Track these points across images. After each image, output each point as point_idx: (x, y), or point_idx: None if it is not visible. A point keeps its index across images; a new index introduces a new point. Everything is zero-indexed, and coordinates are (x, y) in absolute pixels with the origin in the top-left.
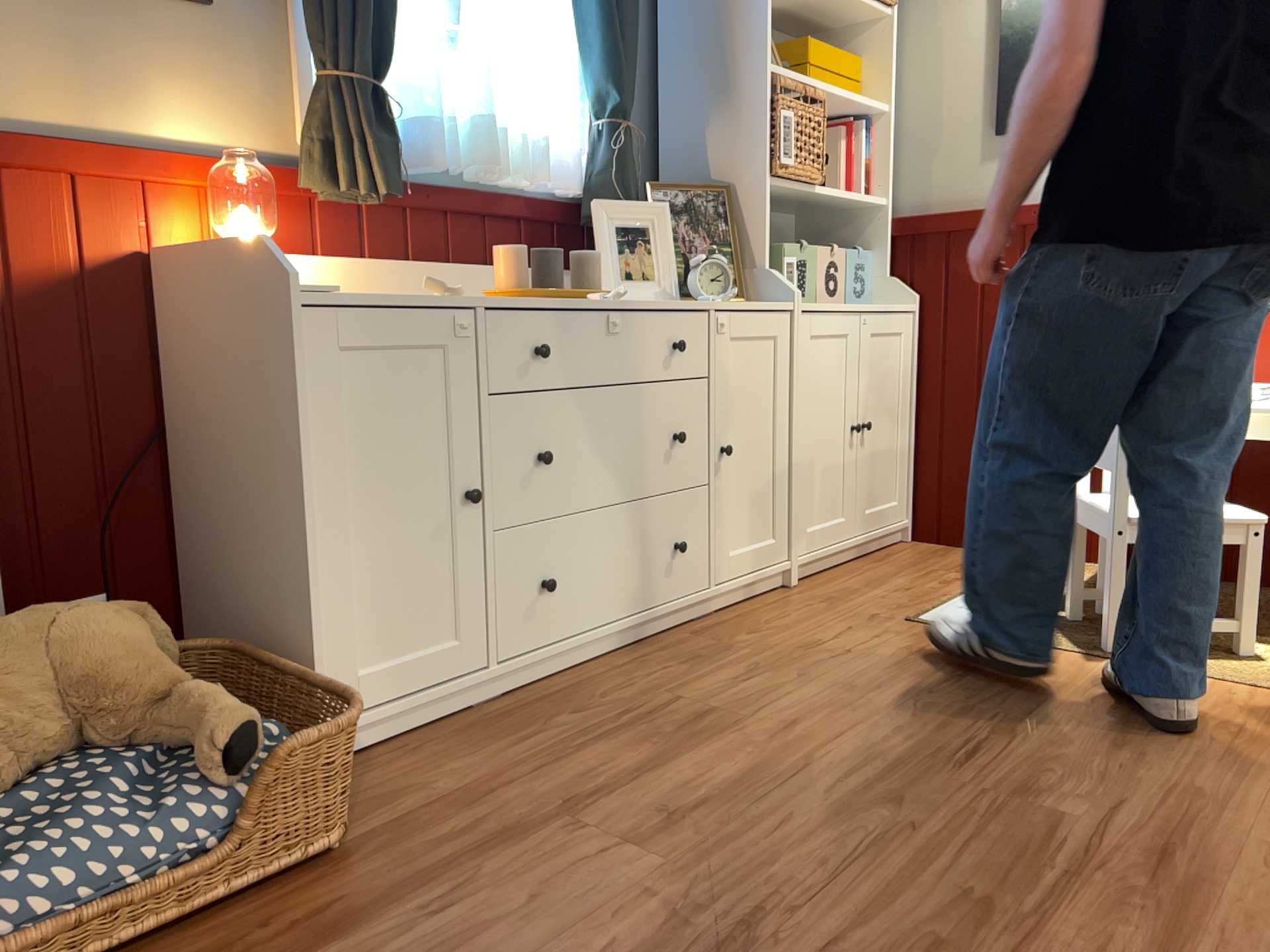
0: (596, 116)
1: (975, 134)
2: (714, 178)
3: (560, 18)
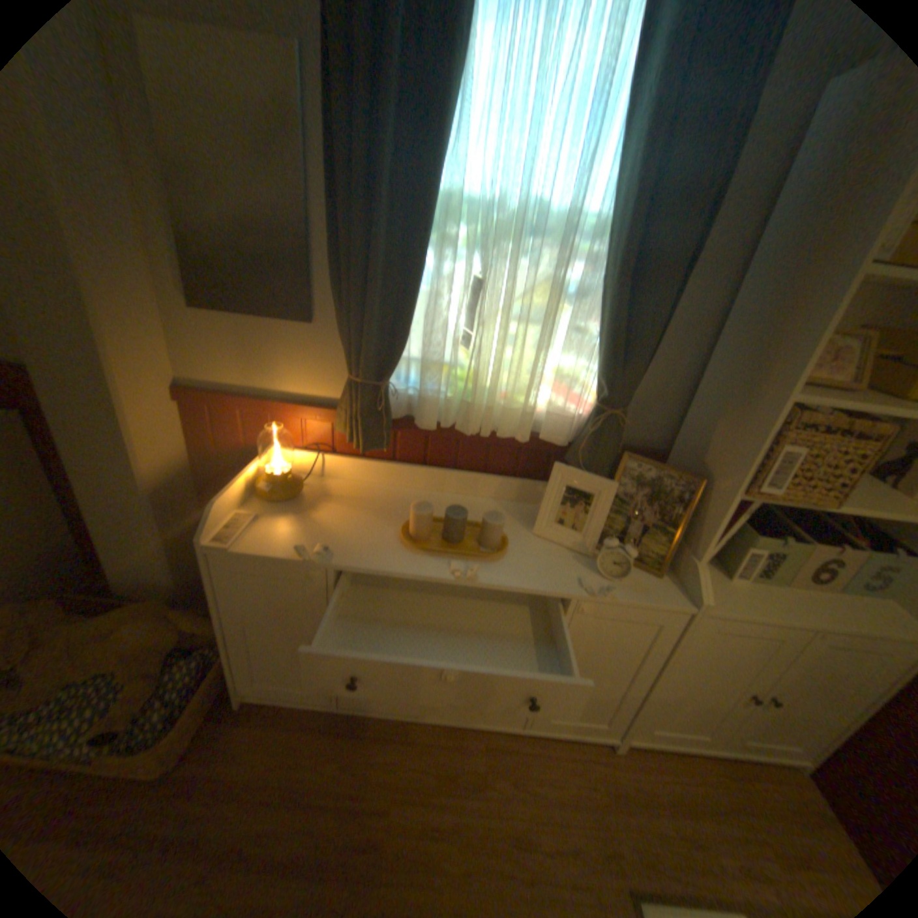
0: (598, 395)
1: None
2: (707, 463)
3: (591, 313)
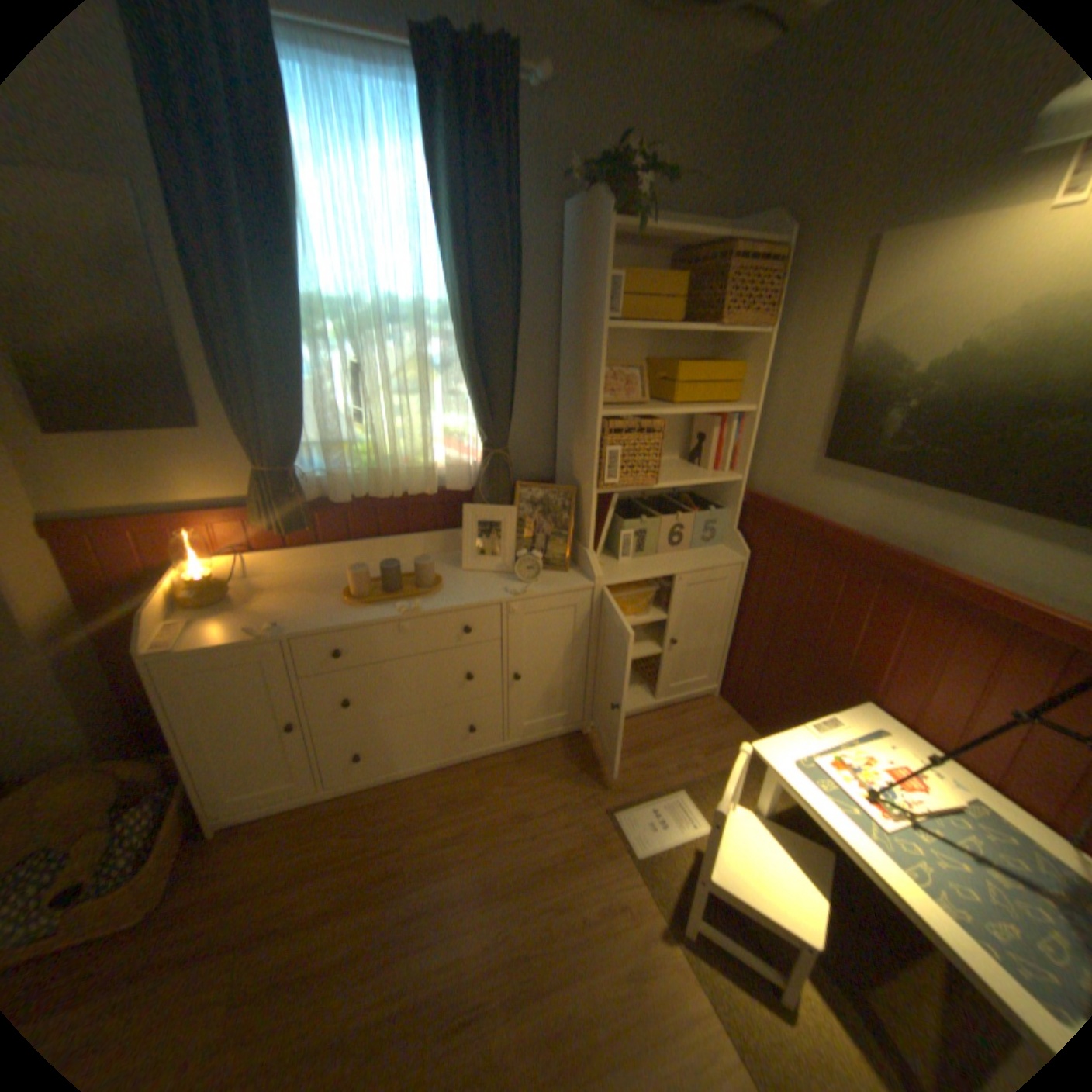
0: (481, 442)
1: (814, 450)
2: (574, 476)
3: (456, 378)
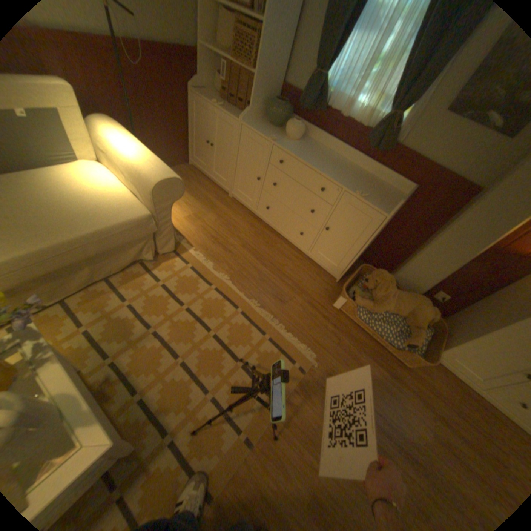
0: None
1: None
2: None
3: None
